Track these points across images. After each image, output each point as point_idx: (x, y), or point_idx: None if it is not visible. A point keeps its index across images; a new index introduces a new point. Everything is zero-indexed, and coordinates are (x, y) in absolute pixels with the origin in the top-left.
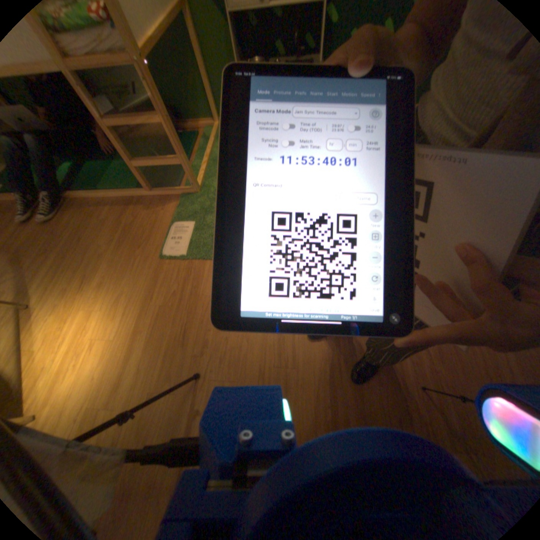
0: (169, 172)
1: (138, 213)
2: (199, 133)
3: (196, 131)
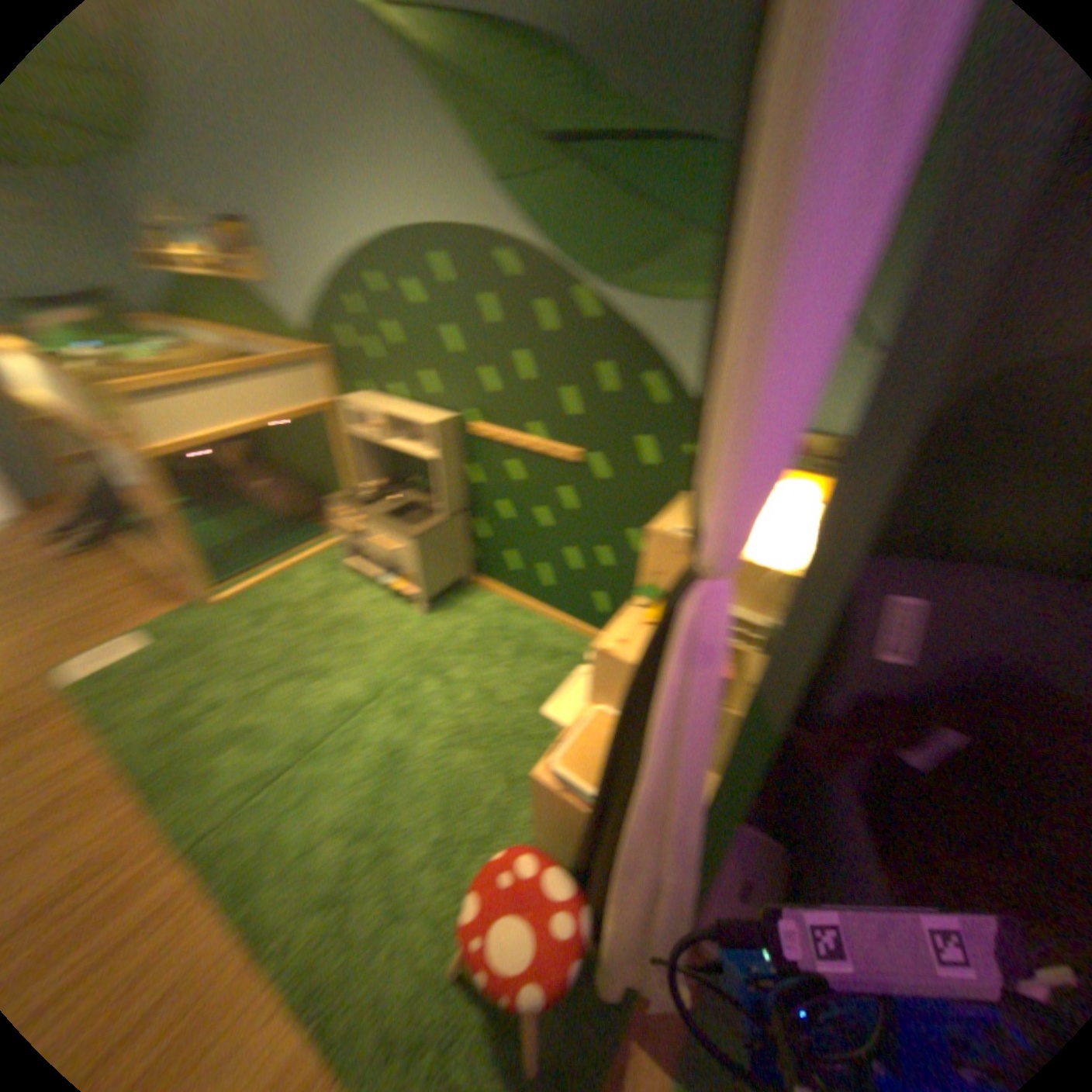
0: (222, 569)
1: (123, 604)
2: (327, 536)
3: (329, 532)
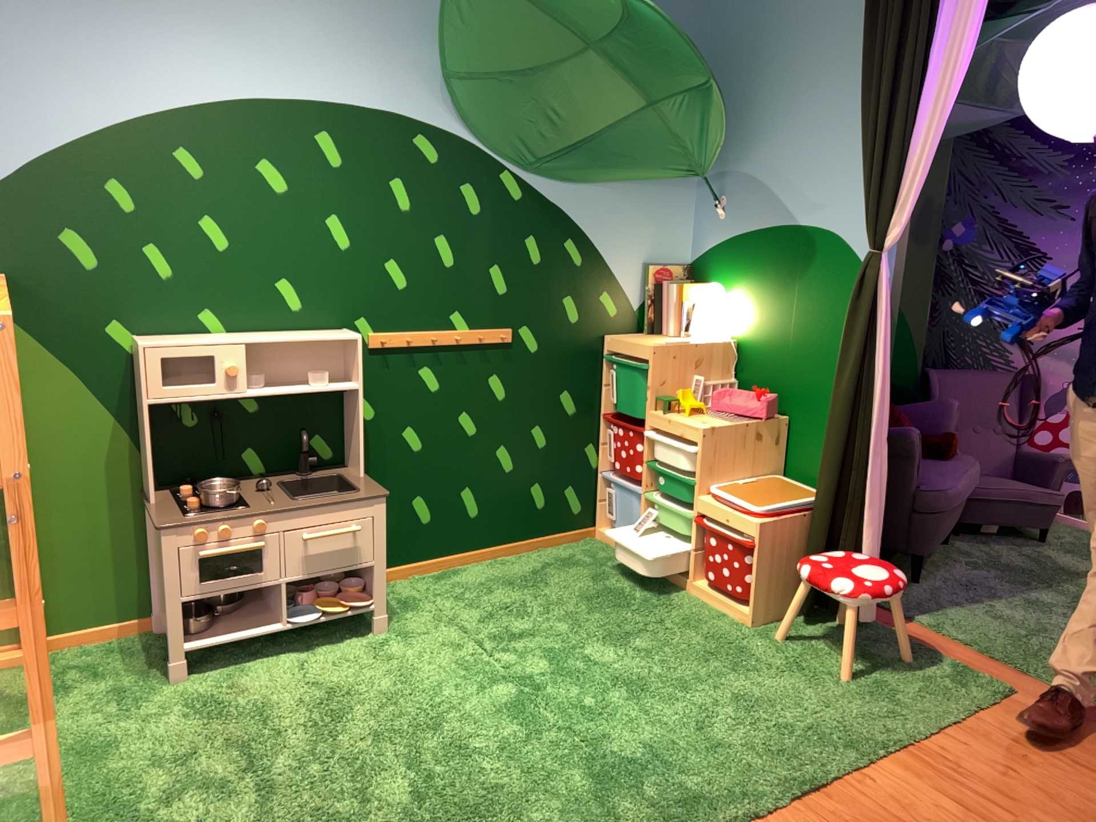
0: None
1: None
2: None
3: None
